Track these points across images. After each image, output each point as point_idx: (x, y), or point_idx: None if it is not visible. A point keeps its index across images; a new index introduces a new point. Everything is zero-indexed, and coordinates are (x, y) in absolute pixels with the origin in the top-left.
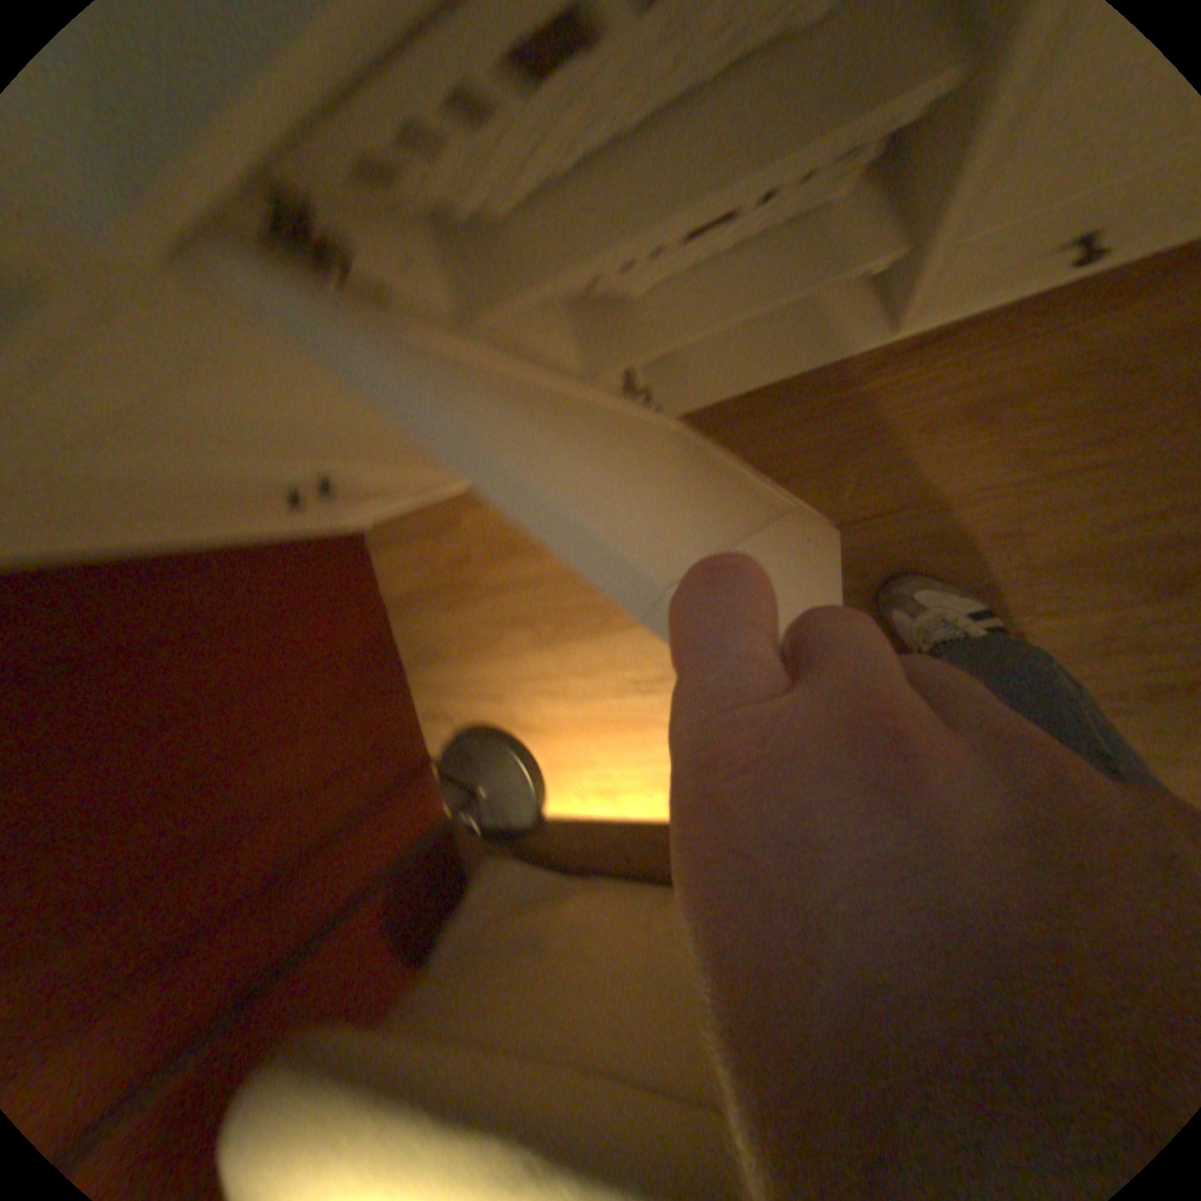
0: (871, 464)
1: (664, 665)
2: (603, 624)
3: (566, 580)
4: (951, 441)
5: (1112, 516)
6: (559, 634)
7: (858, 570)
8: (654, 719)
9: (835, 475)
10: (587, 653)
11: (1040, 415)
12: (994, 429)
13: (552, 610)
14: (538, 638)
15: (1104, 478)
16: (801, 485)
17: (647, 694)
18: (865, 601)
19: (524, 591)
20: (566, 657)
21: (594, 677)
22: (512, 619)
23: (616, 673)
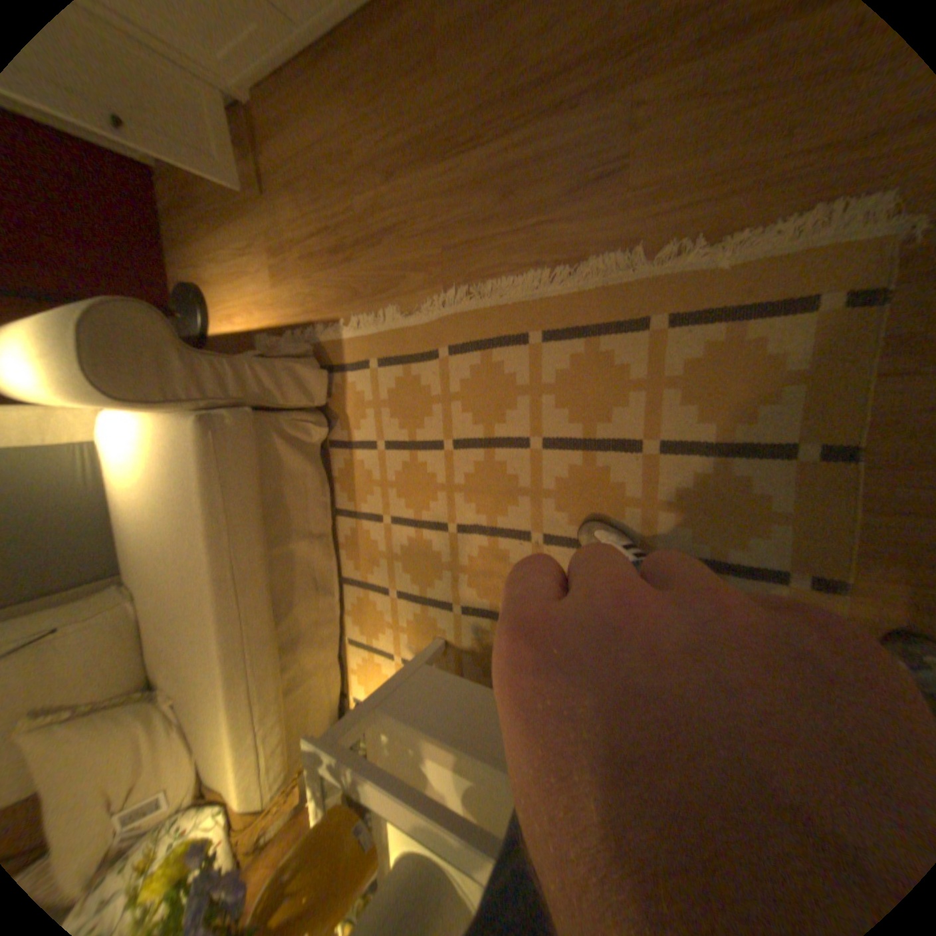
0: (312, 119)
1: (249, 242)
2: (230, 220)
3: (219, 195)
4: (334, 104)
5: (376, 141)
6: (216, 228)
7: (307, 179)
8: (245, 274)
9: (301, 125)
10: (225, 238)
11: (358, 88)
12: (346, 96)
13: (214, 213)
14: (209, 231)
15: (375, 120)
16: (291, 132)
17: (243, 260)
18: (309, 196)
19: (205, 204)
20: (218, 241)
21: (226, 252)
22: (201, 221)
23: (234, 249)
